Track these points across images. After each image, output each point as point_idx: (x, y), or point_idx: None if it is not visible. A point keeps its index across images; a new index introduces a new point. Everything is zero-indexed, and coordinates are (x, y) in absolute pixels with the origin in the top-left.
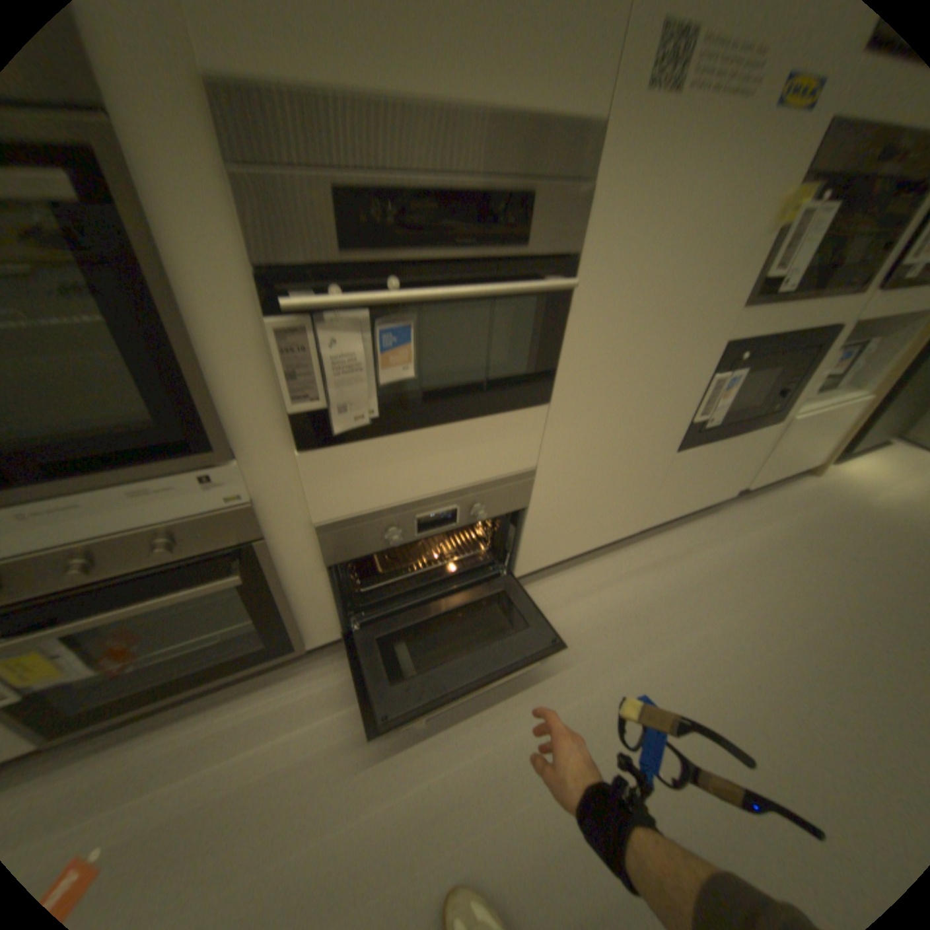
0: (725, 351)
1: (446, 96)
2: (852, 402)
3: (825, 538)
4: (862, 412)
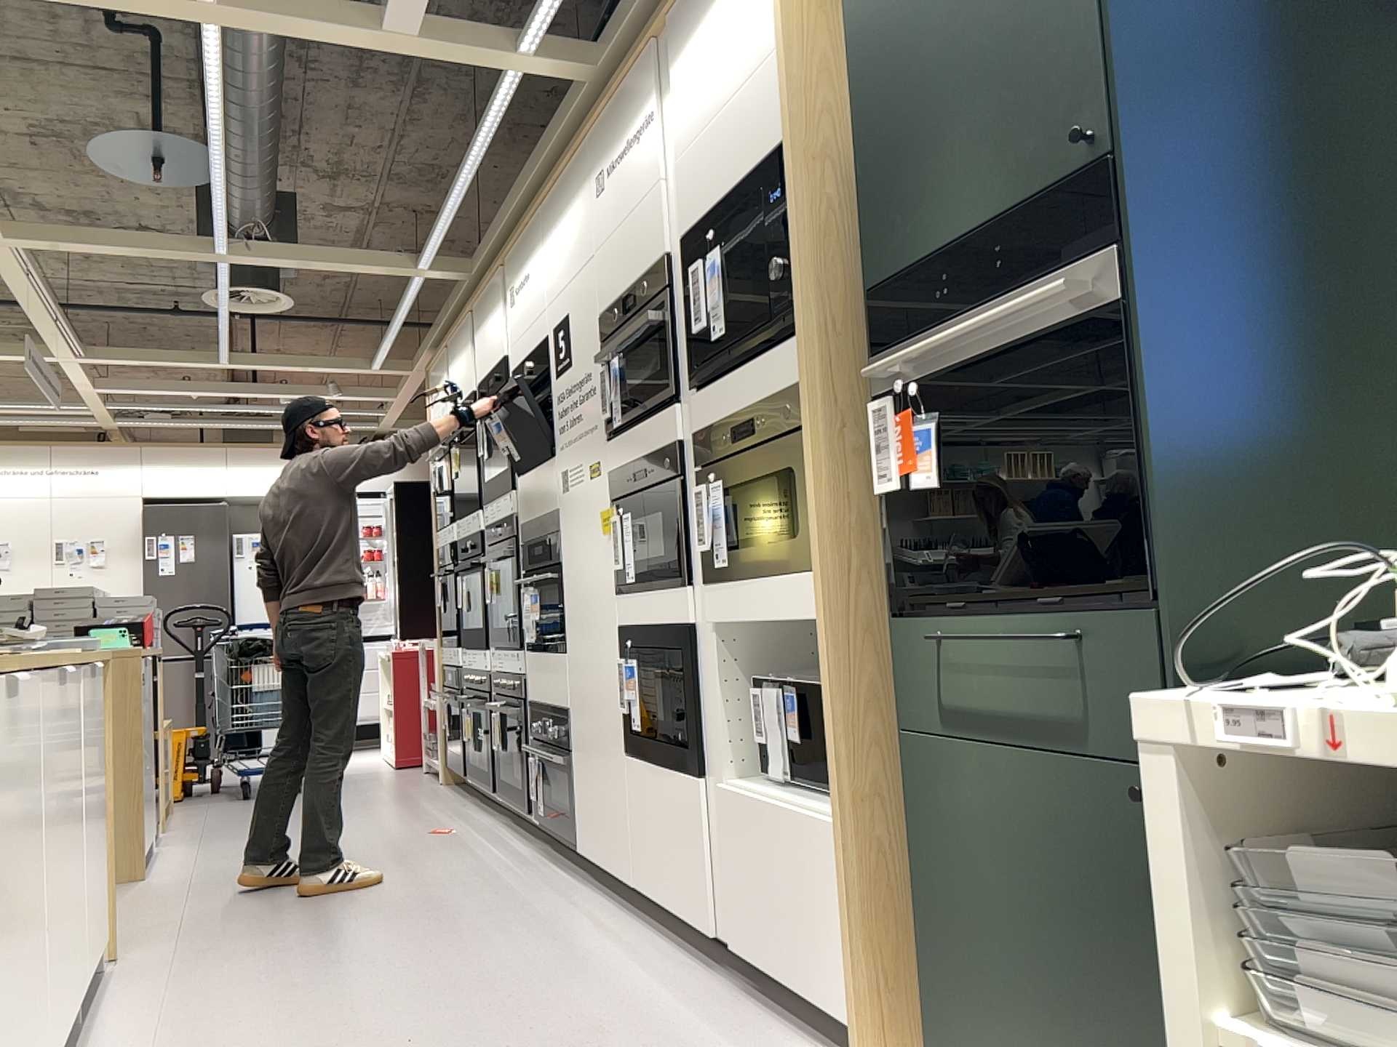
0: (618, 639)
1: (544, 516)
2: (804, 815)
3: (643, 1042)
4: (844, 868)
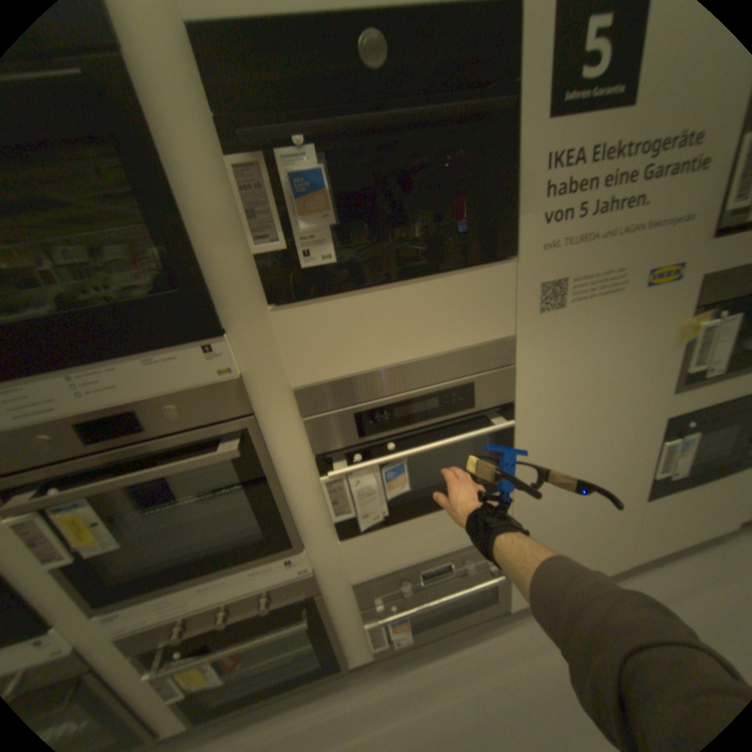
0: (667, 427)
1: (412, 354)
2: None
3: None
4: None
